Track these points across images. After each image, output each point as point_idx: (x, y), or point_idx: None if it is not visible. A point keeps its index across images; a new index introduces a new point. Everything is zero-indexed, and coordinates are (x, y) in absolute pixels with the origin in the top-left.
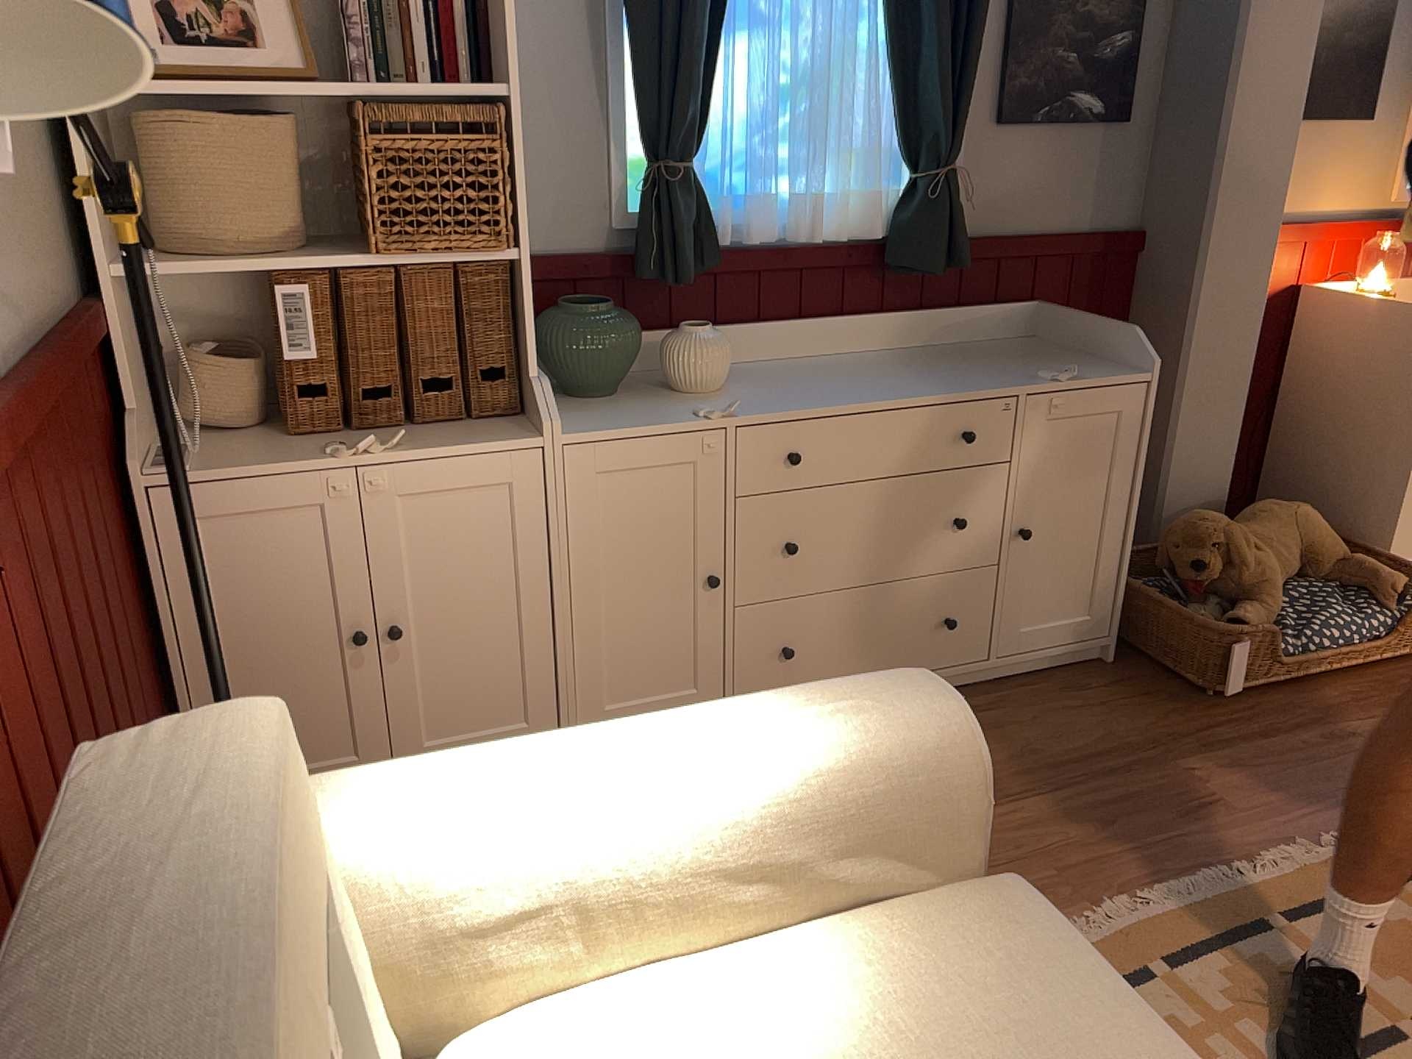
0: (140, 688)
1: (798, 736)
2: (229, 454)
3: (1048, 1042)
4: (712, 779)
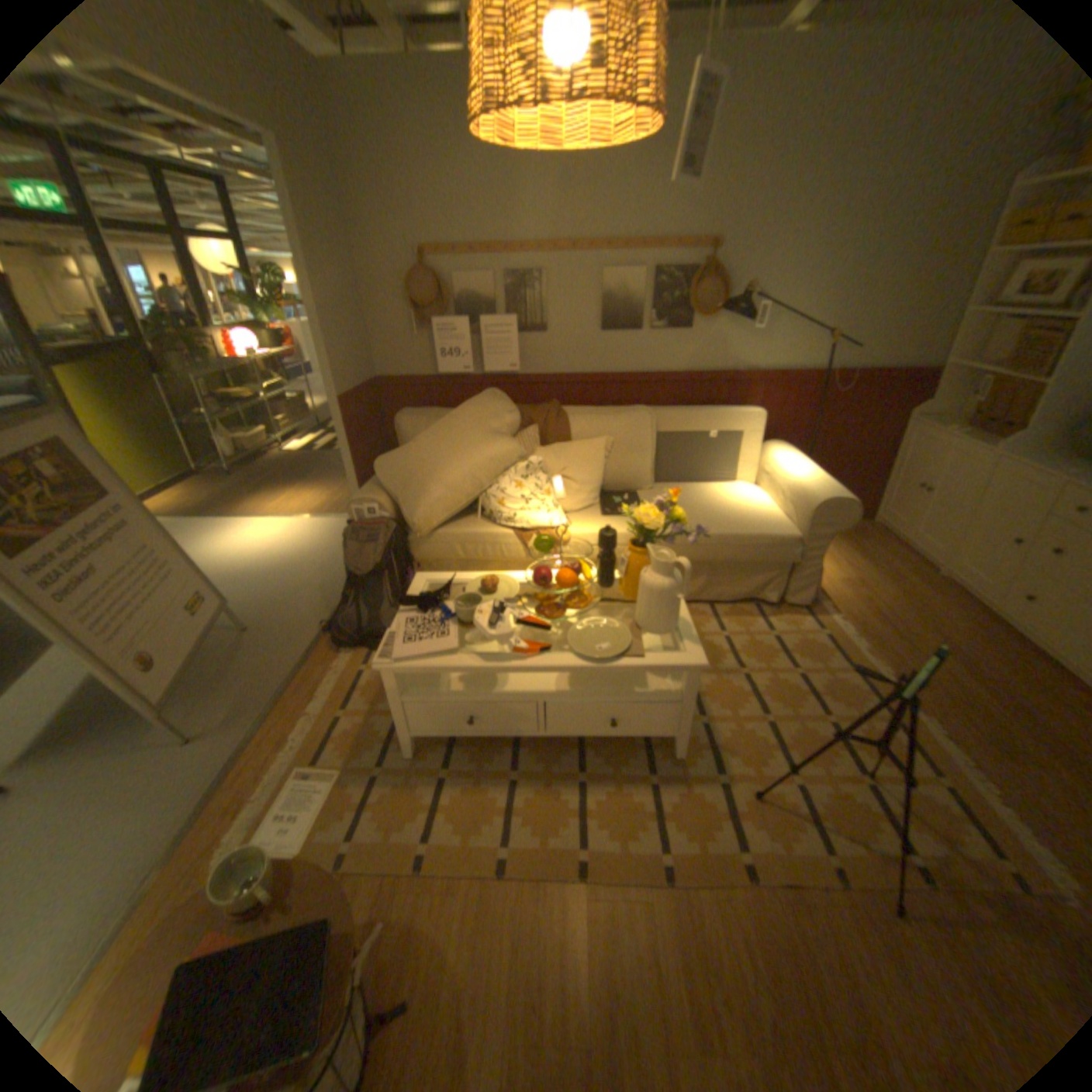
0: (868, 461)
1: (811, 482)
2: (944, 421)
3: (743, 522)
4: (795, 475)
